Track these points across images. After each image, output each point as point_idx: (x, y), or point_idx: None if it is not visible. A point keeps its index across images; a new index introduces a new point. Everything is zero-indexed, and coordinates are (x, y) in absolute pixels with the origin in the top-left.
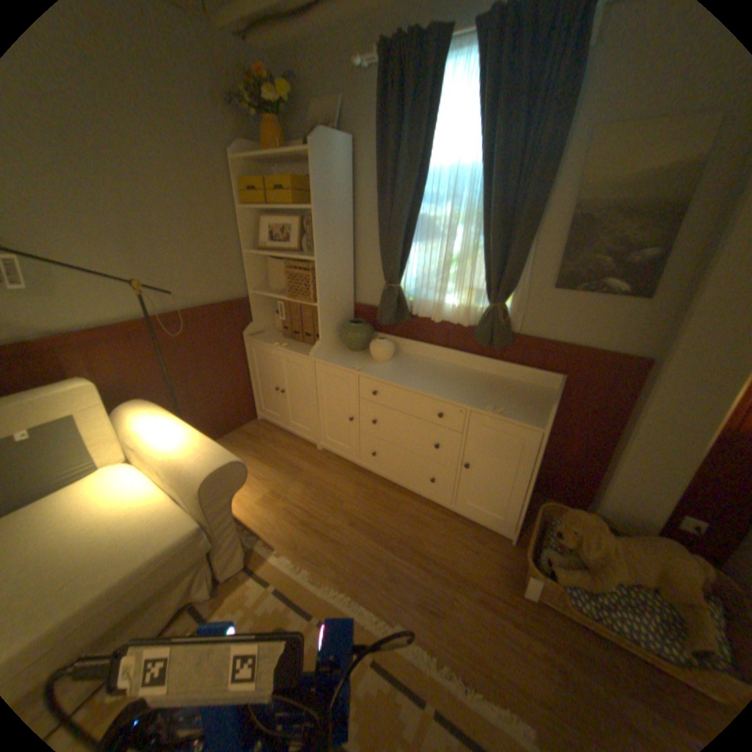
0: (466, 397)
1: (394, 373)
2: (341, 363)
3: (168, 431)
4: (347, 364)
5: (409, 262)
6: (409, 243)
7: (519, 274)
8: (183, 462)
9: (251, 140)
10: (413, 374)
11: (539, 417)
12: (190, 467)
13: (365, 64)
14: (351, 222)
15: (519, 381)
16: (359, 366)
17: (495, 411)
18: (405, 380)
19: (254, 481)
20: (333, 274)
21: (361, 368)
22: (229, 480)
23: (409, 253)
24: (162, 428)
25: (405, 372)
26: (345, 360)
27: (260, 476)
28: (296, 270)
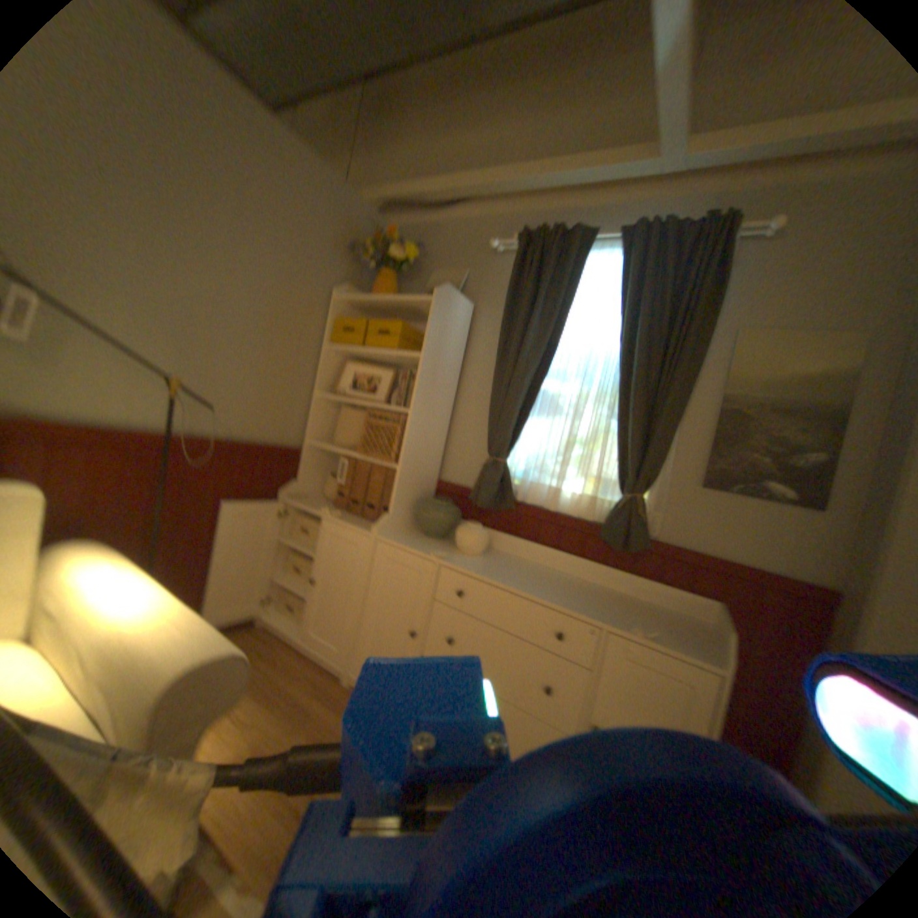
0: (599, 613)
1: (490, 570)
2: (415, 547)
3: (136, 596)
4: (424, 551)
5: (521, 437)
6: (524, 416)
7: (662, 463)
8: (149, 647)
9: (359, 292)
10: (516, 575)
11: (710, 653)
12: (159, 656)
13: (500, 249)
14: (455, 387)
15: (659, 606)
16: (442, 554)
17: (646, 636)
18: (508, 581)
19: (230, 728)
20: (425, 437)
21: (446, 556)
22: (219, 694)
23: (523, 427)
24: (128, 590)
25: (505, 571)
26: (421, 546)
27: (242, 721)
28: (375, 429)
